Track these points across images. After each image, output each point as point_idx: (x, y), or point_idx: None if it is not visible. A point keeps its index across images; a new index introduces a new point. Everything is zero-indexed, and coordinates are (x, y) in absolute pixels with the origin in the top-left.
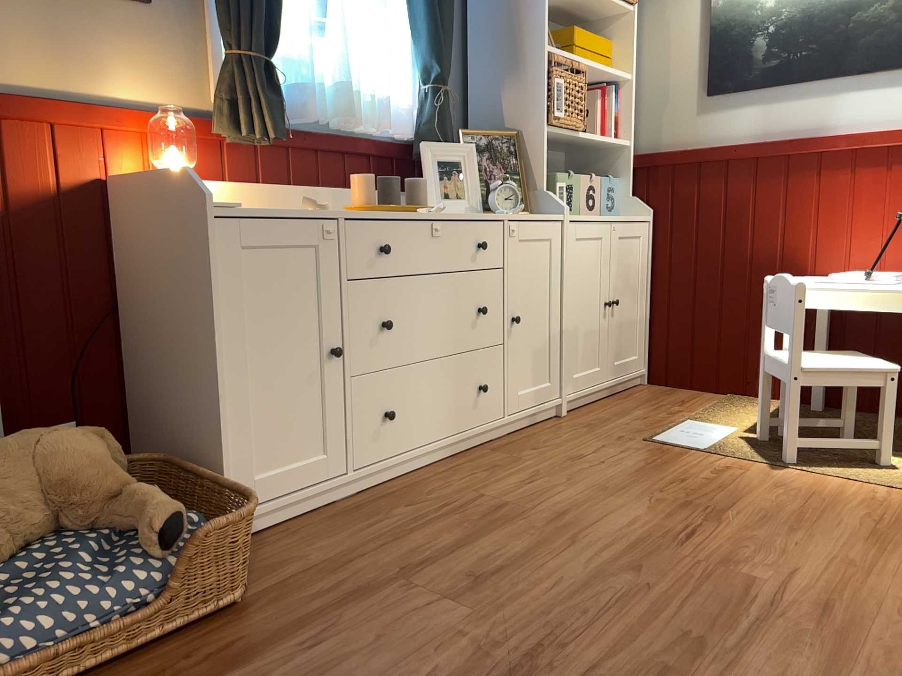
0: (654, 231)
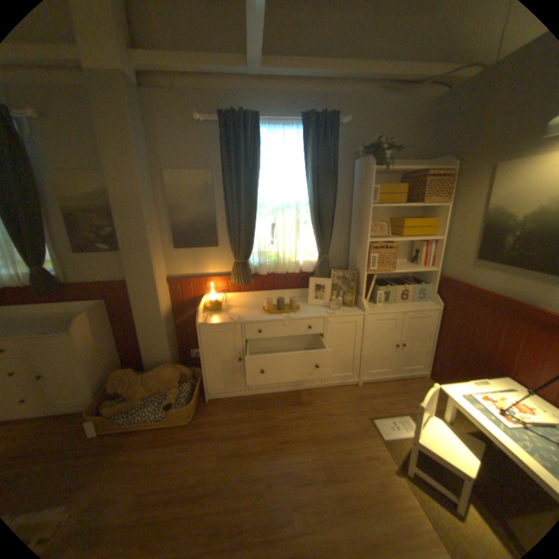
0: (443, 314)
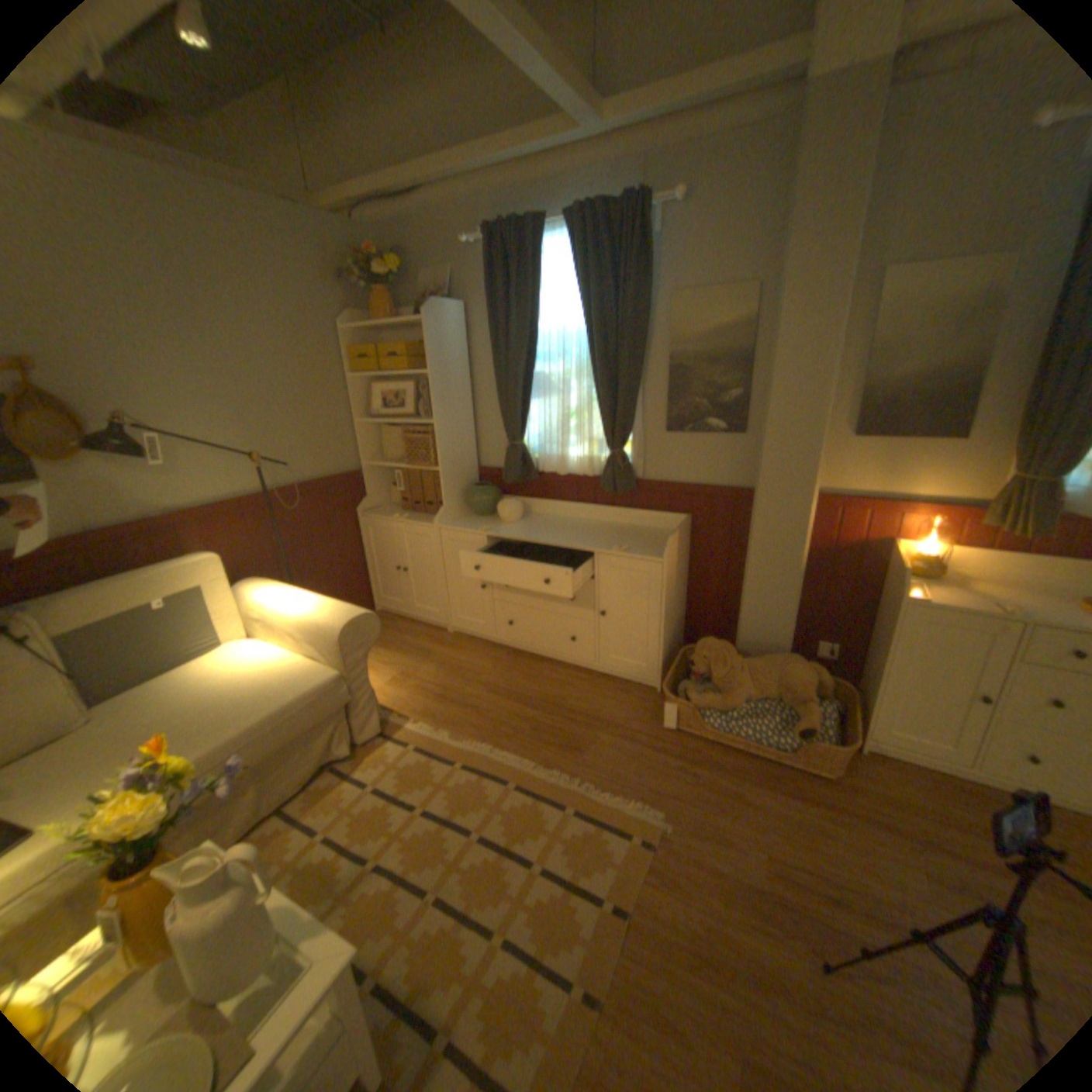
0: None
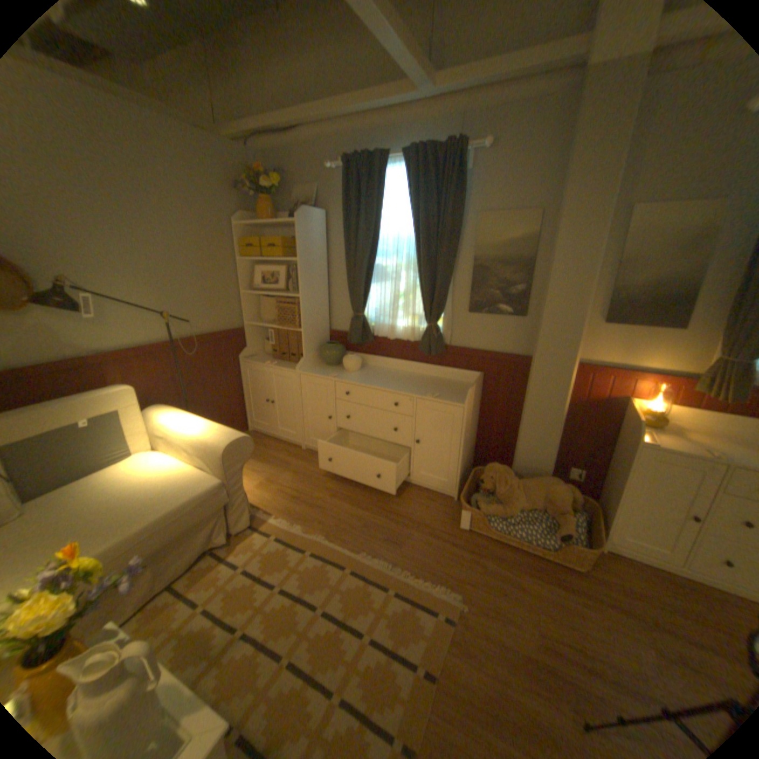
0: None
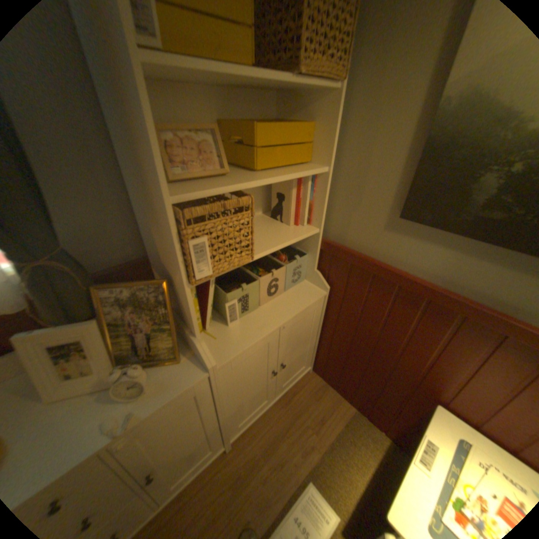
0: (330, 300)
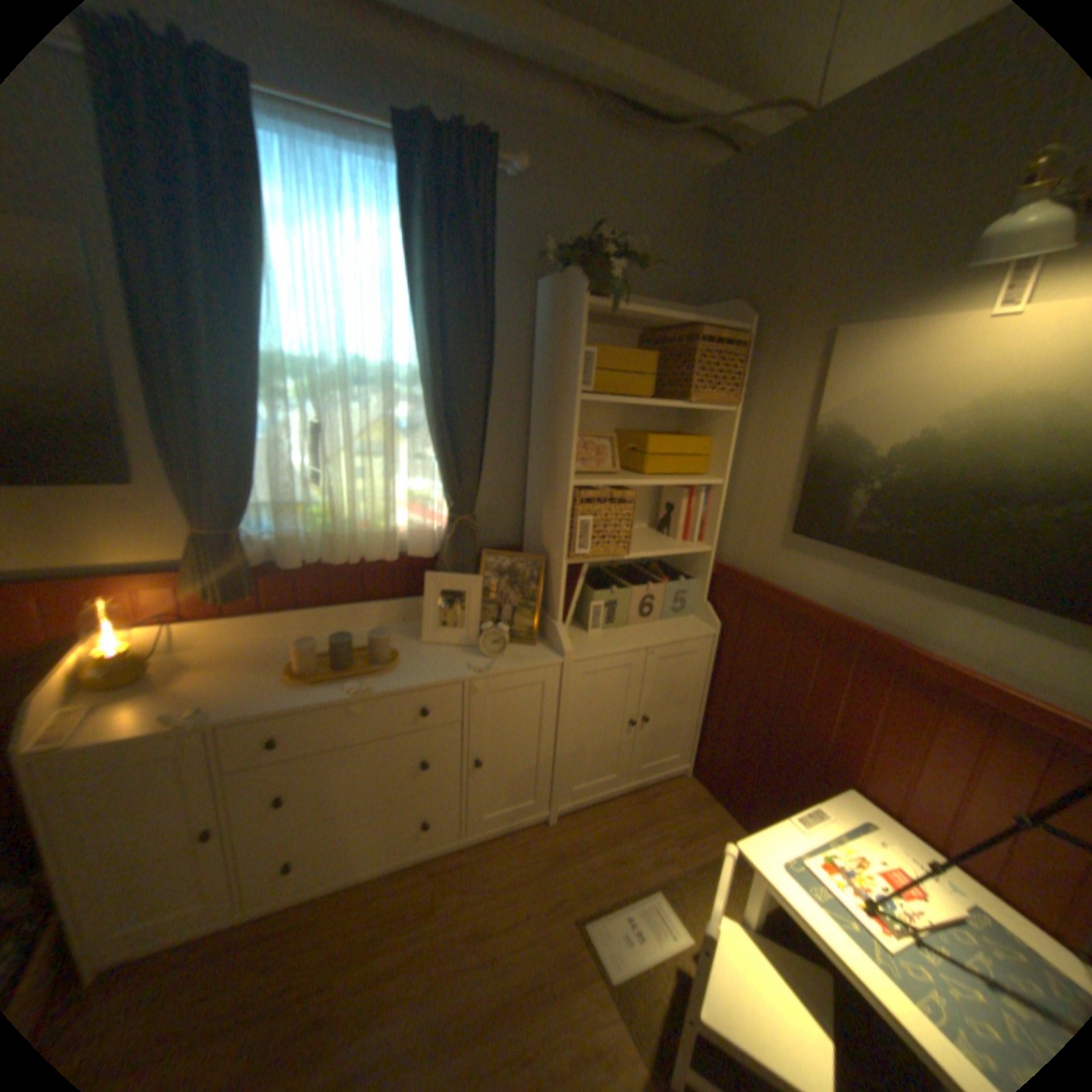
0: (720, 645)
